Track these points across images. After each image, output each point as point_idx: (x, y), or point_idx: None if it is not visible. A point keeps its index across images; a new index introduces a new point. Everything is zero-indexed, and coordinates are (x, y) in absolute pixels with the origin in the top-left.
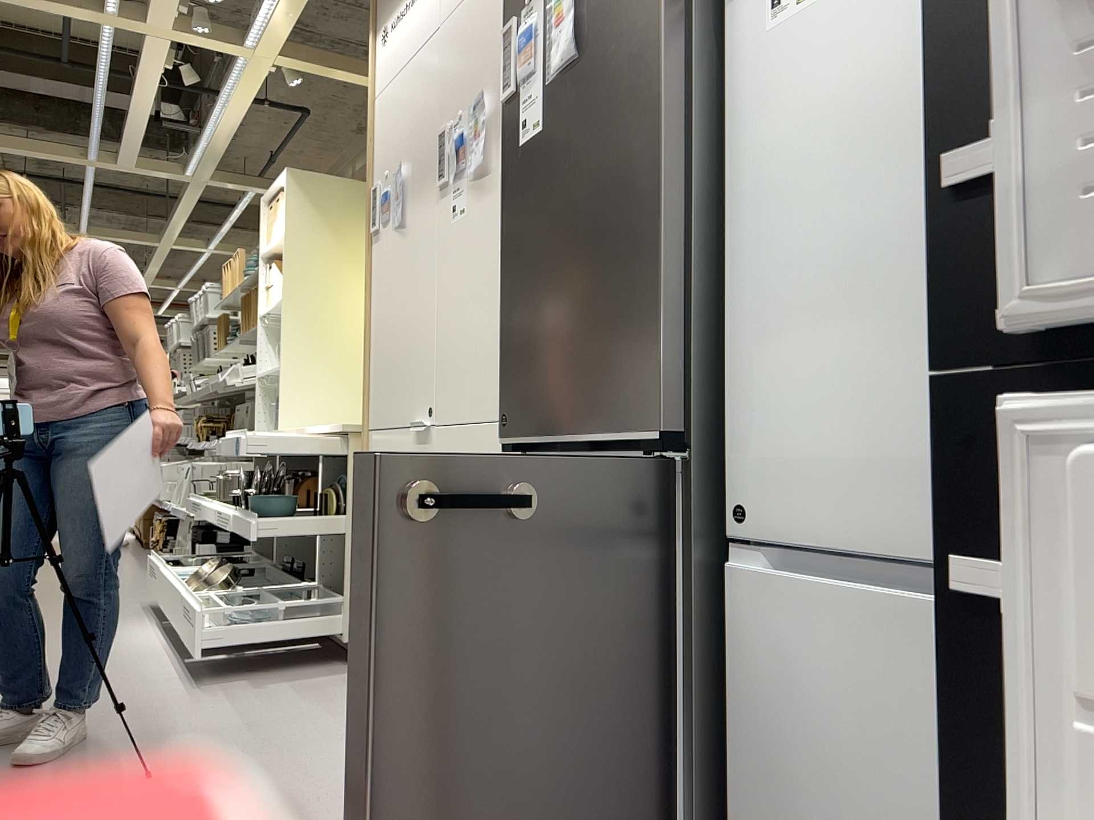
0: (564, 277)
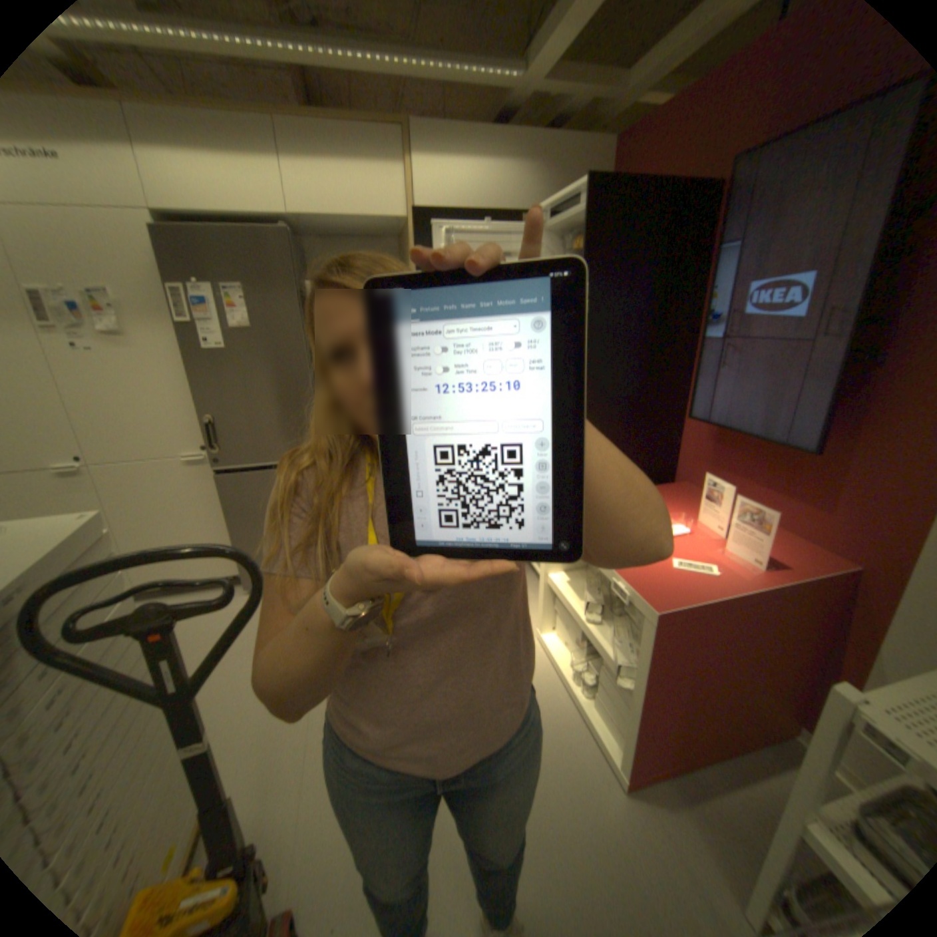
0: (257, 409)
